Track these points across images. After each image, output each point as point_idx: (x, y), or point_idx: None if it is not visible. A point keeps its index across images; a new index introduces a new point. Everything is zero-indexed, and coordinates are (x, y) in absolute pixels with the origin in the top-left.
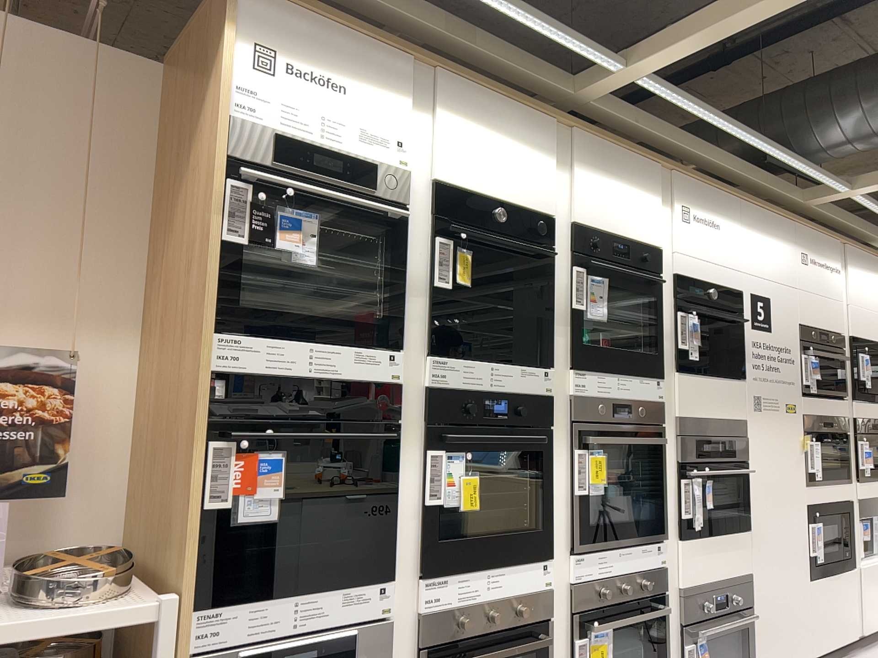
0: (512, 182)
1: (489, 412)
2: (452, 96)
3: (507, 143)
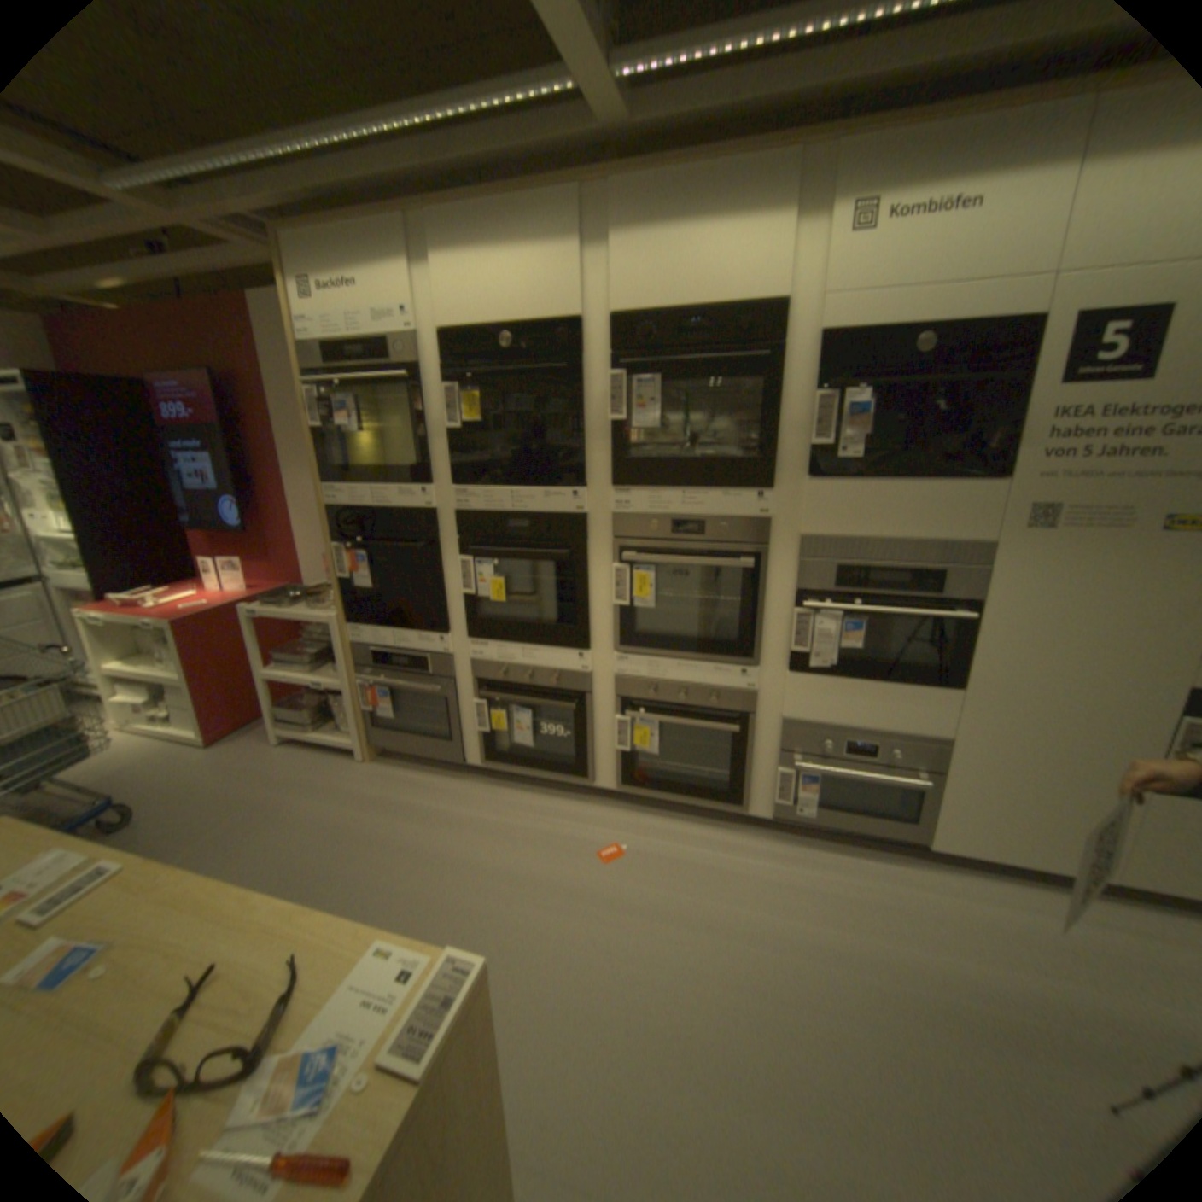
0: (522, 288)
1: (514, 535)
2: (437, 218)
3: (511, 241)
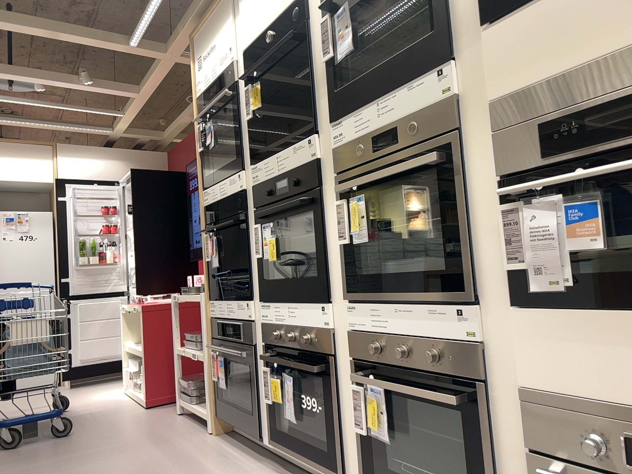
0: None
1: (280, 192)
2: None
3: None
